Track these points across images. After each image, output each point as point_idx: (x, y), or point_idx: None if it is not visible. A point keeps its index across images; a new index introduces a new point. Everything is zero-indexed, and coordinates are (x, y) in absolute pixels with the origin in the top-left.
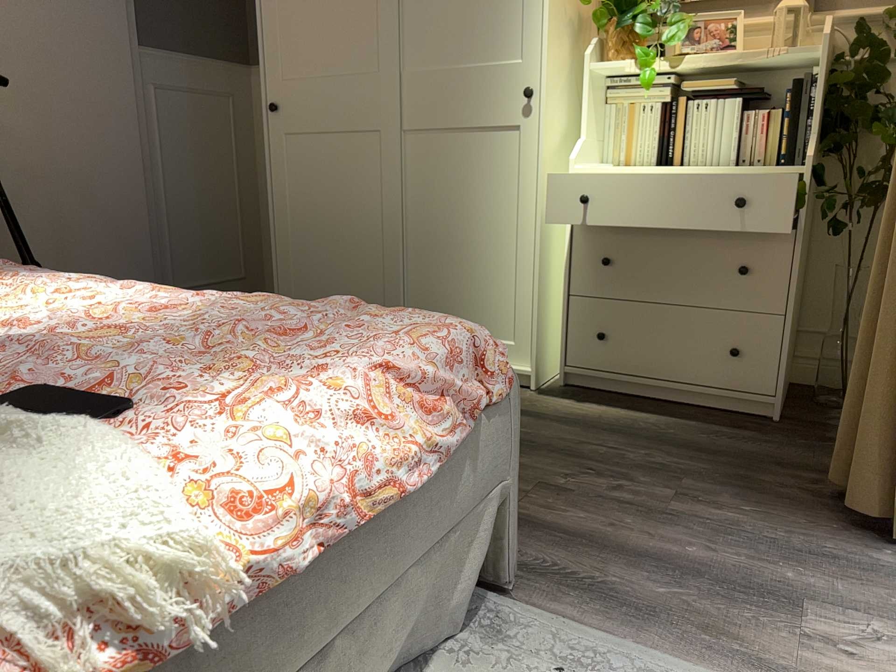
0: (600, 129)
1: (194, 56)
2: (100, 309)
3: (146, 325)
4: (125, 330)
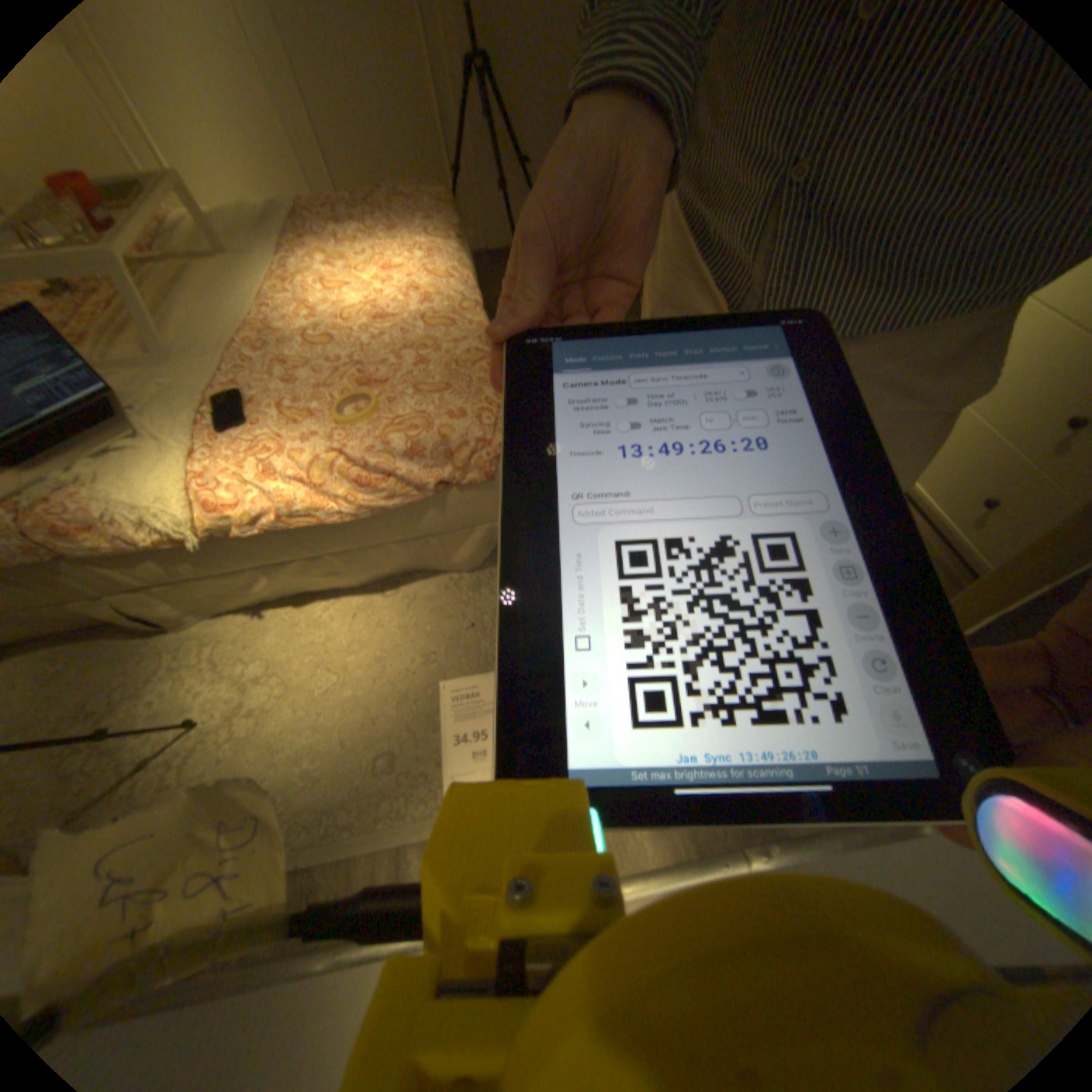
0: None
1: None
2: (372, 297)
3: (370, 326)
4: (347, 332)
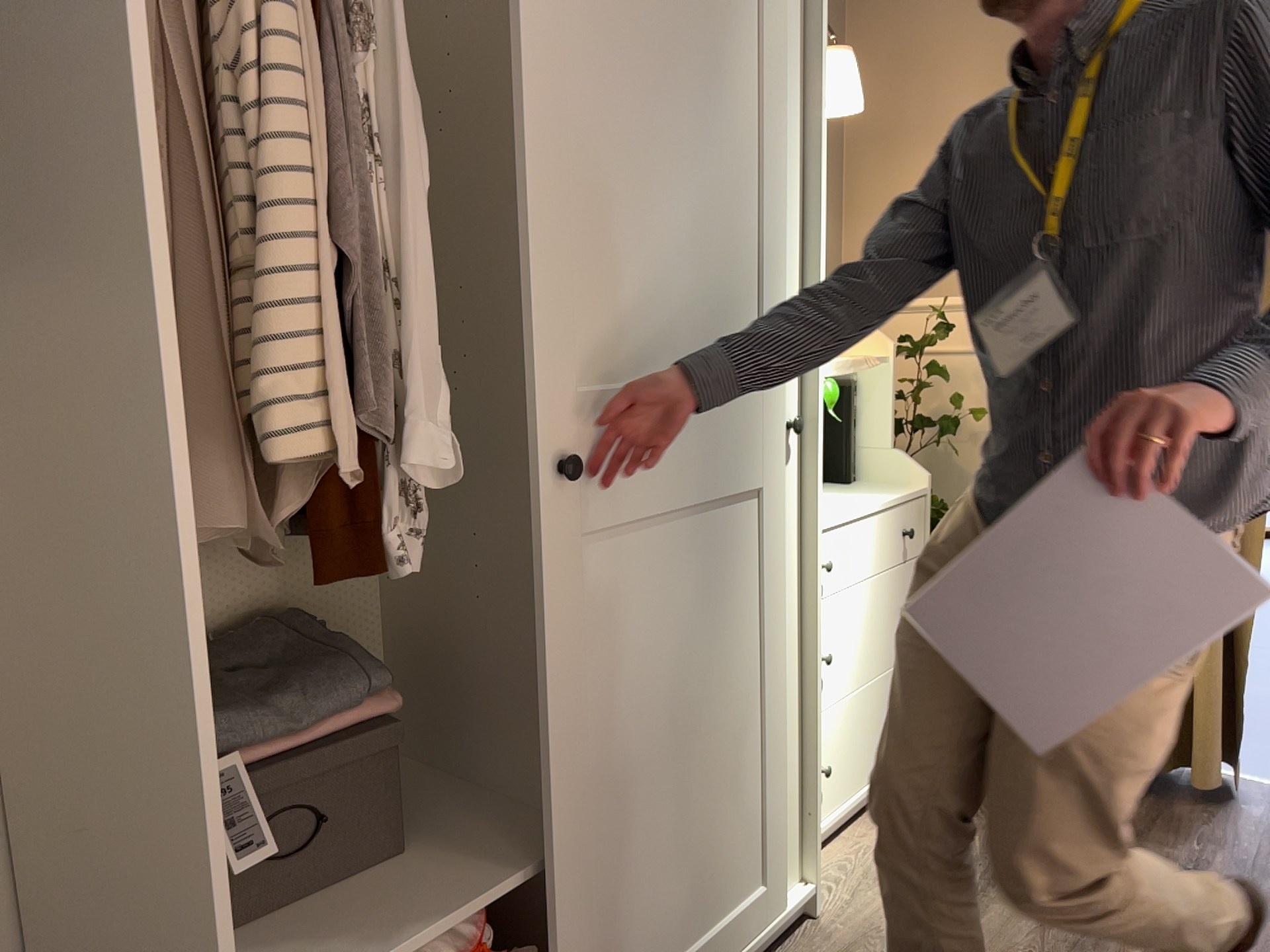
0: None
1: None
2: None
3: None
4: None
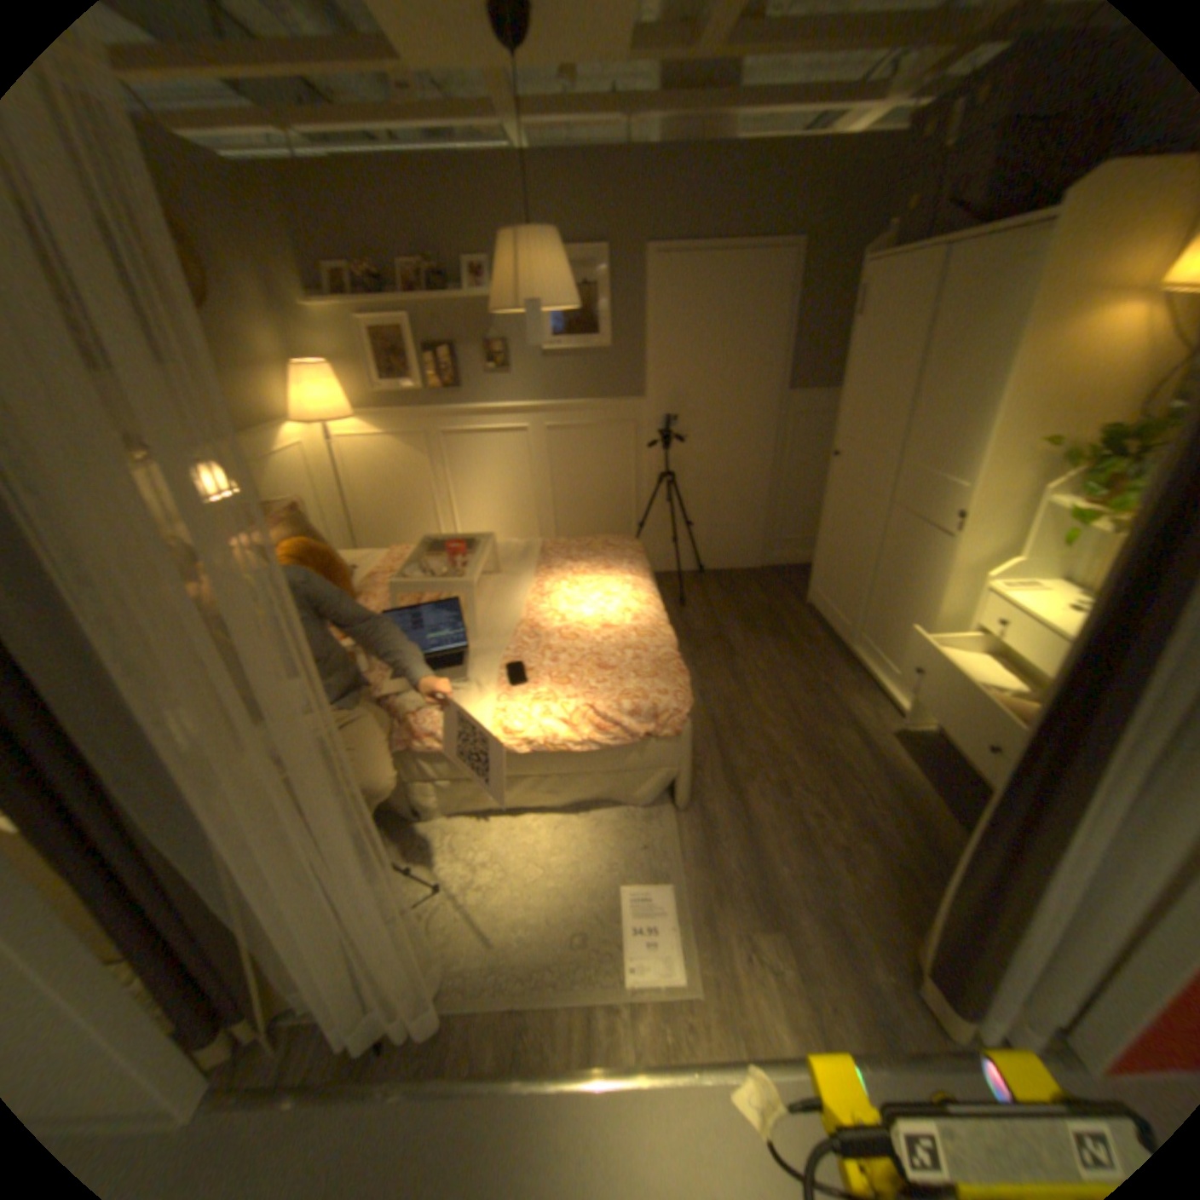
0: (1075, 546)
1: (831, 388)
2: (602, 613)
3: (601, 630)
4: (588, 633)
